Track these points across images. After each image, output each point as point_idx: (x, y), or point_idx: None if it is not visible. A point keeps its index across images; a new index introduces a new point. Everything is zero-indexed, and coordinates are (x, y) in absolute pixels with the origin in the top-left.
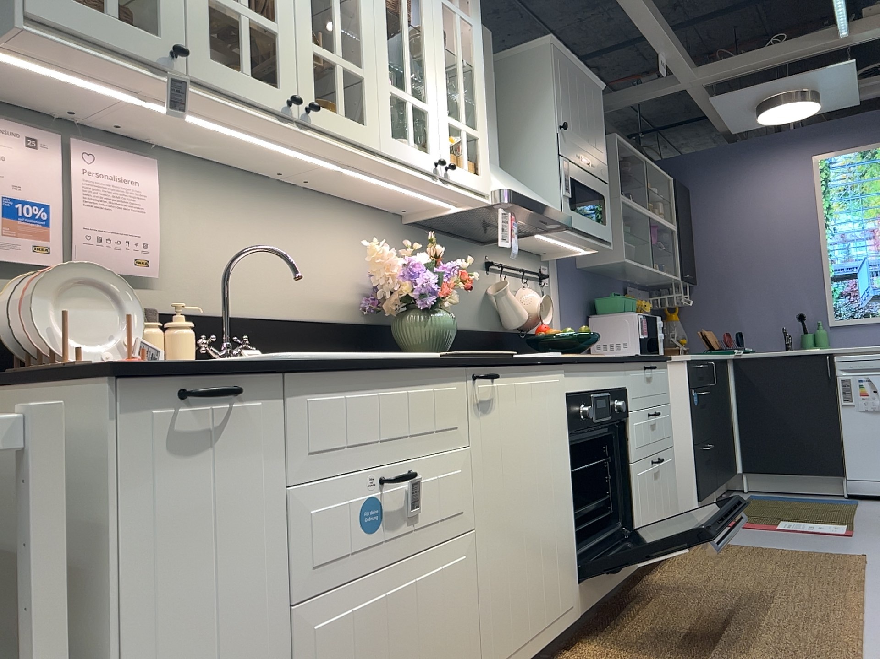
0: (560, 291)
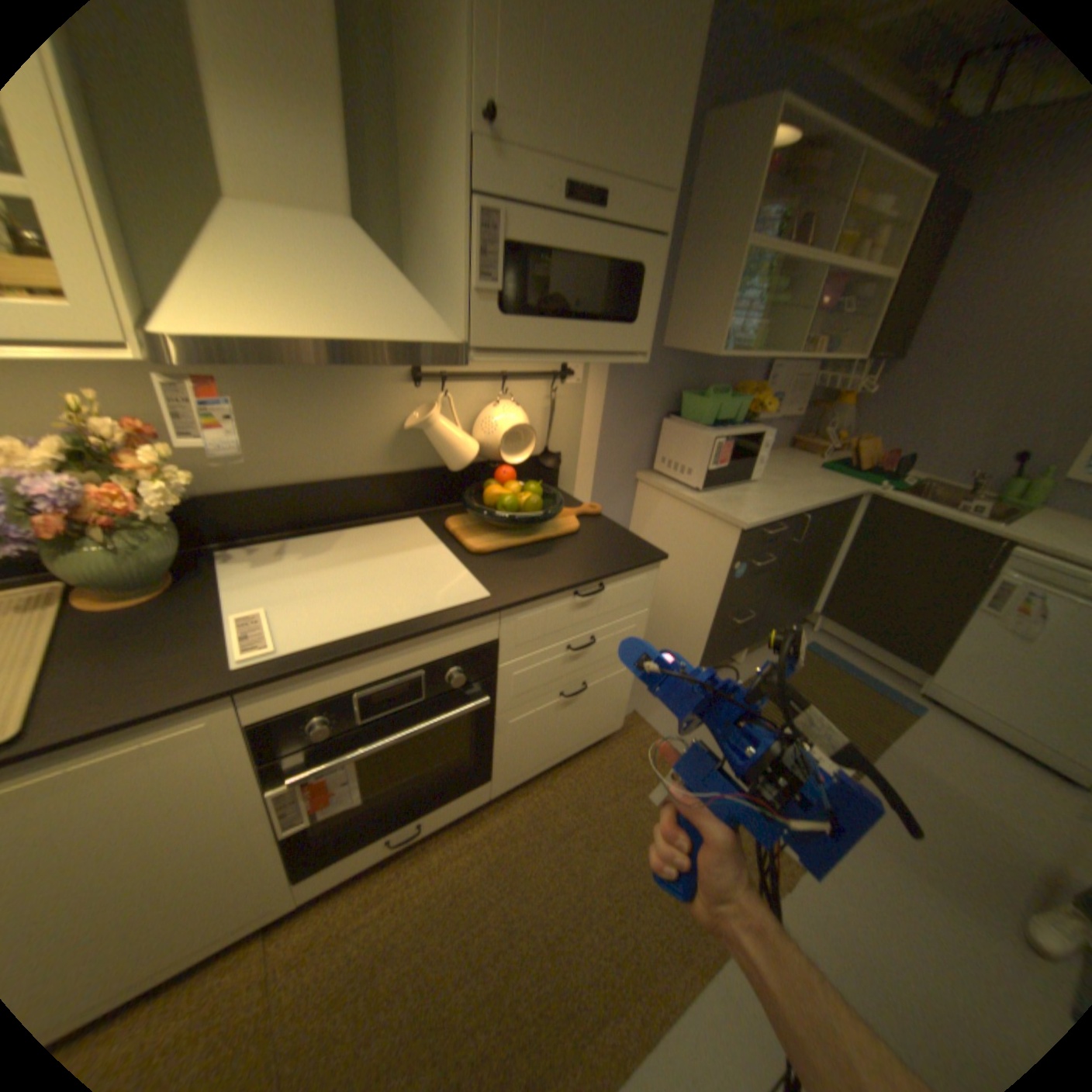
0: (606, 386)
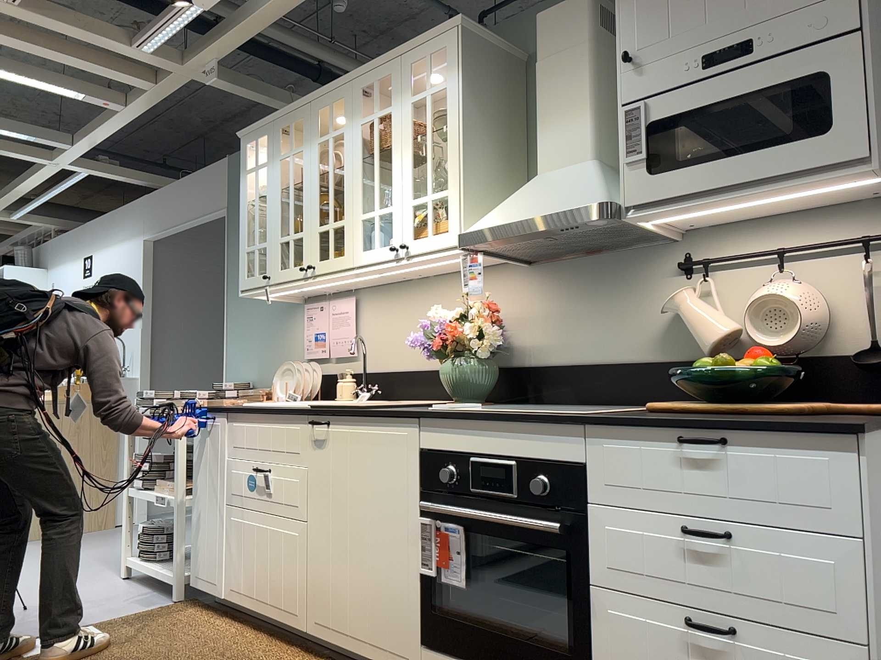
0: None
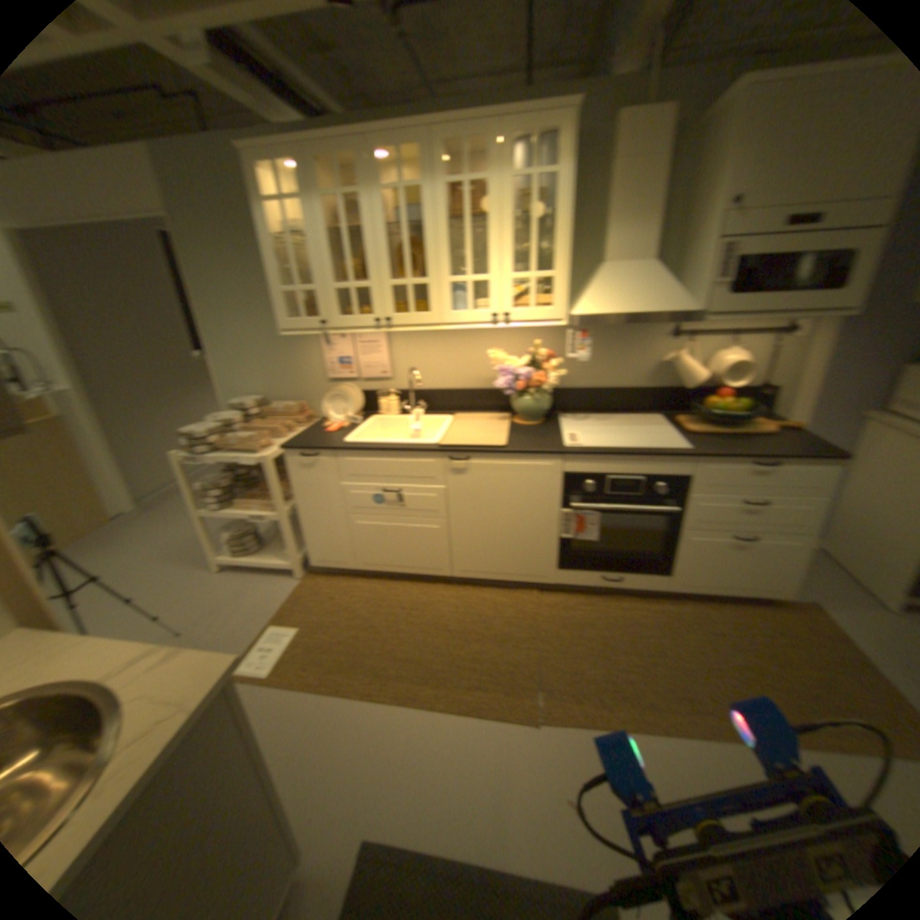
0: (835, 338)
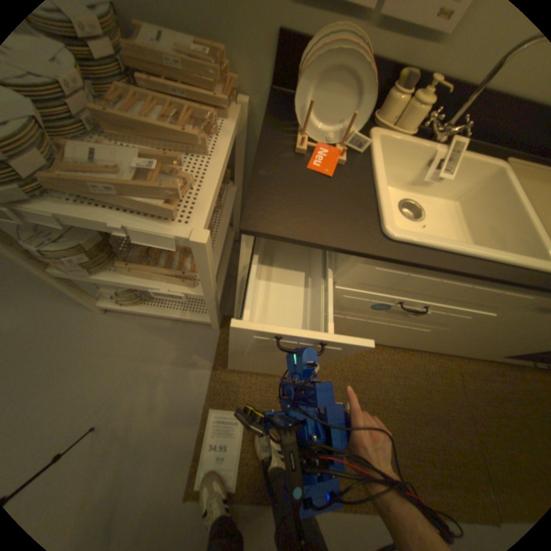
0: None
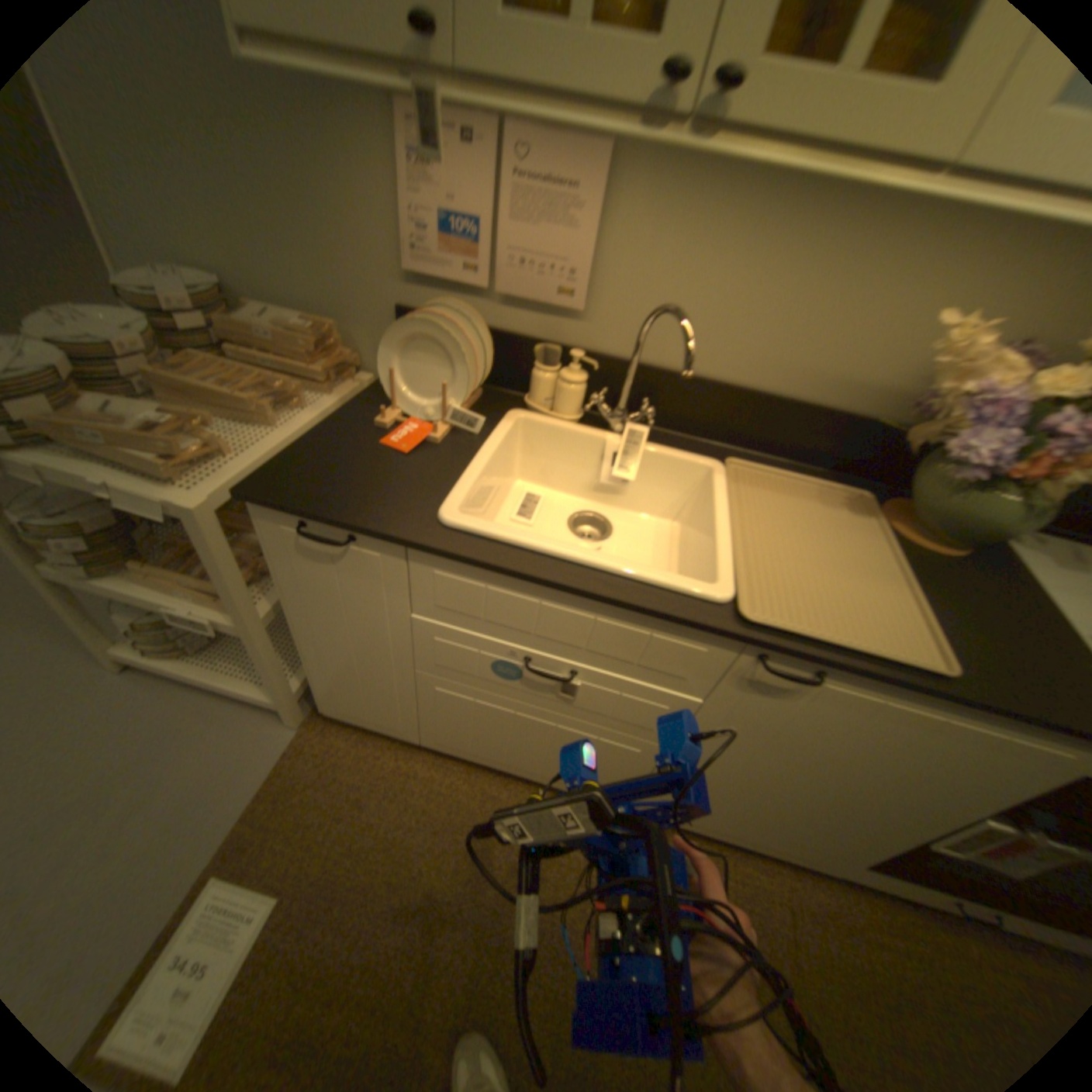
0: None
